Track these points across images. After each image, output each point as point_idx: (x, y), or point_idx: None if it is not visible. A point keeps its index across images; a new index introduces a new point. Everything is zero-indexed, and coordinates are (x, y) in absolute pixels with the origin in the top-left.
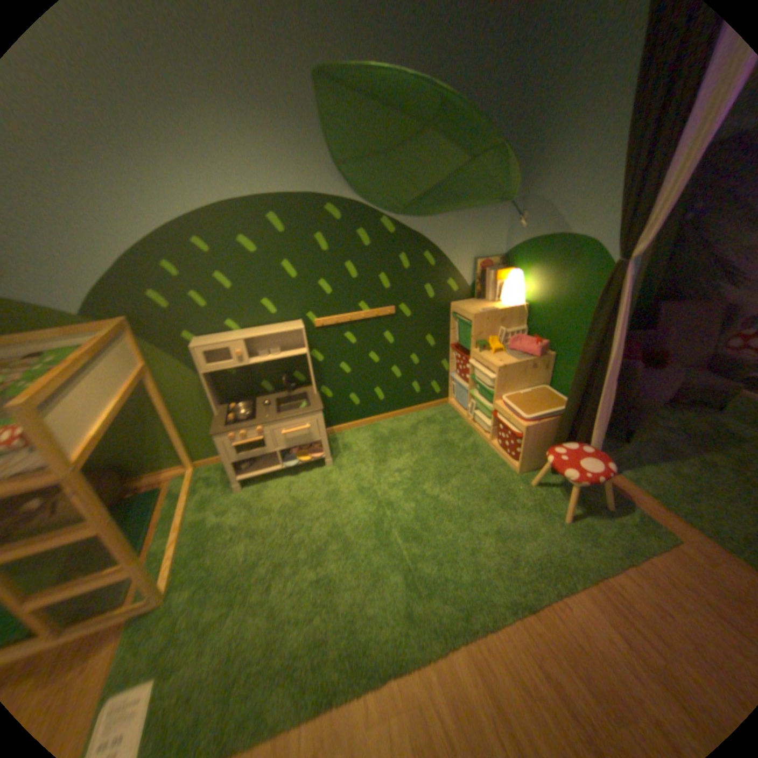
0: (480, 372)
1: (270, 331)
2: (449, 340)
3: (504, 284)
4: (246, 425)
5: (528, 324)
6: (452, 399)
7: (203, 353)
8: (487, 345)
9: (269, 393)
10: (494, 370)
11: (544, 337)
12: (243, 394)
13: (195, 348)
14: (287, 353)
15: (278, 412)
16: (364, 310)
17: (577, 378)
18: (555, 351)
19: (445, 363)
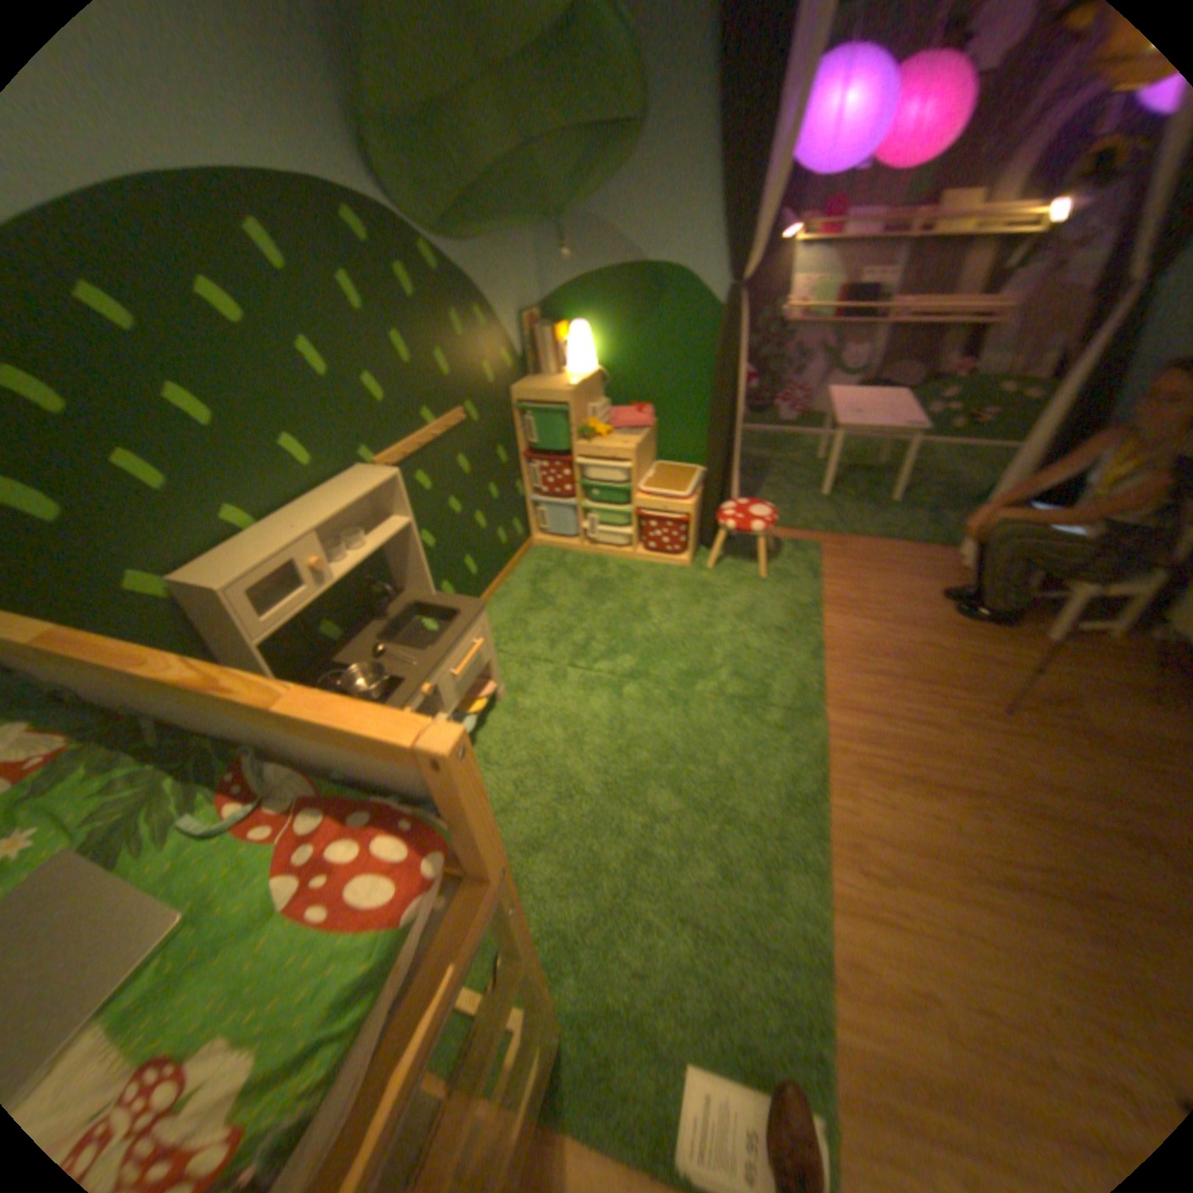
0: (593, 471)
1: (338, 497)
2: (516, 448)
3: (567, 345)
4: (400, 696)
5: (602, 396)
6: (535, 536)
7: (243, 594)
8: (591, 431)
9: (336, 642)
10: (625, 456)
11: (631, 405)
12: (292, 670)
13: (224, 588)
14: (372, 535)
15: (423, 647)
16: (428, 423)
17: (687, 439)
18: (651, 417)
19: (518, 485)
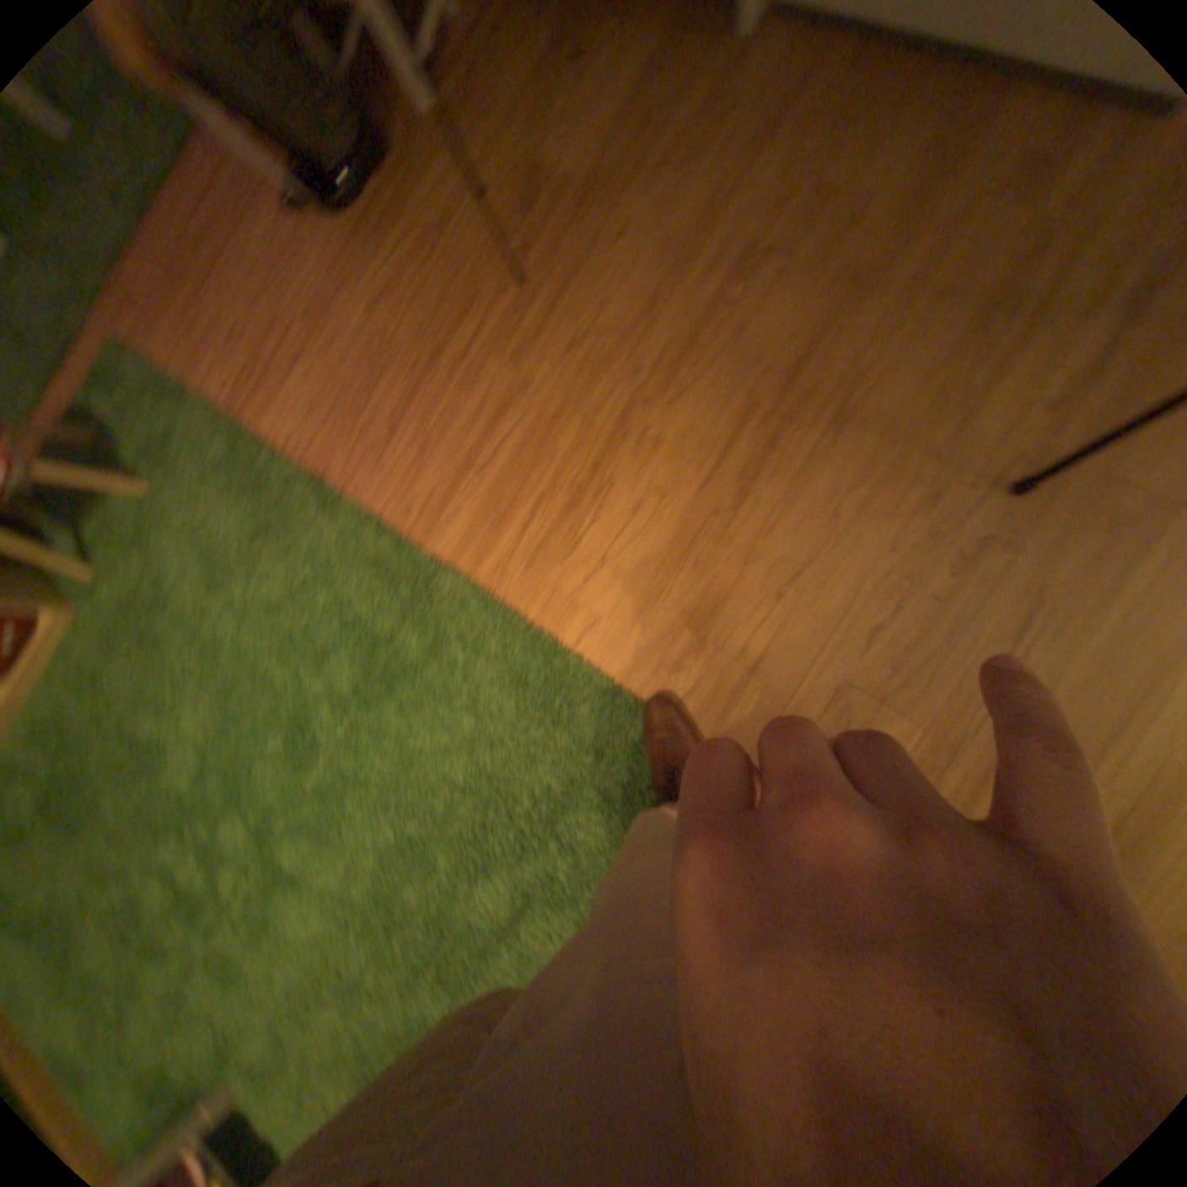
0: None
1: None
2: None
3: None
4: None
5: None
6: None
7: None
8: None
9: None
10: None
11: None
12: None
13: None
14: None
15: None
16: None
17: None
18: None
19: None
